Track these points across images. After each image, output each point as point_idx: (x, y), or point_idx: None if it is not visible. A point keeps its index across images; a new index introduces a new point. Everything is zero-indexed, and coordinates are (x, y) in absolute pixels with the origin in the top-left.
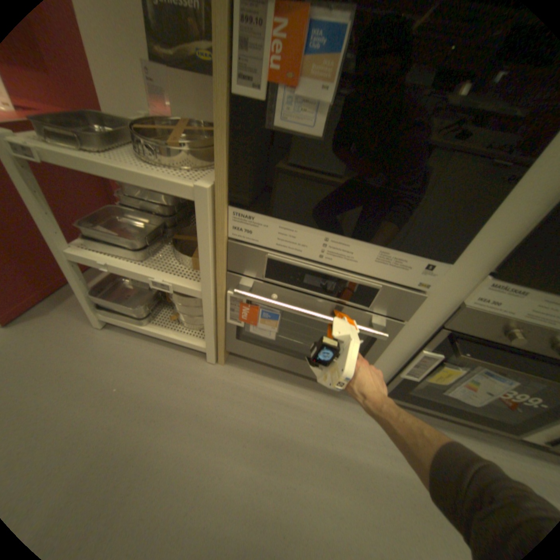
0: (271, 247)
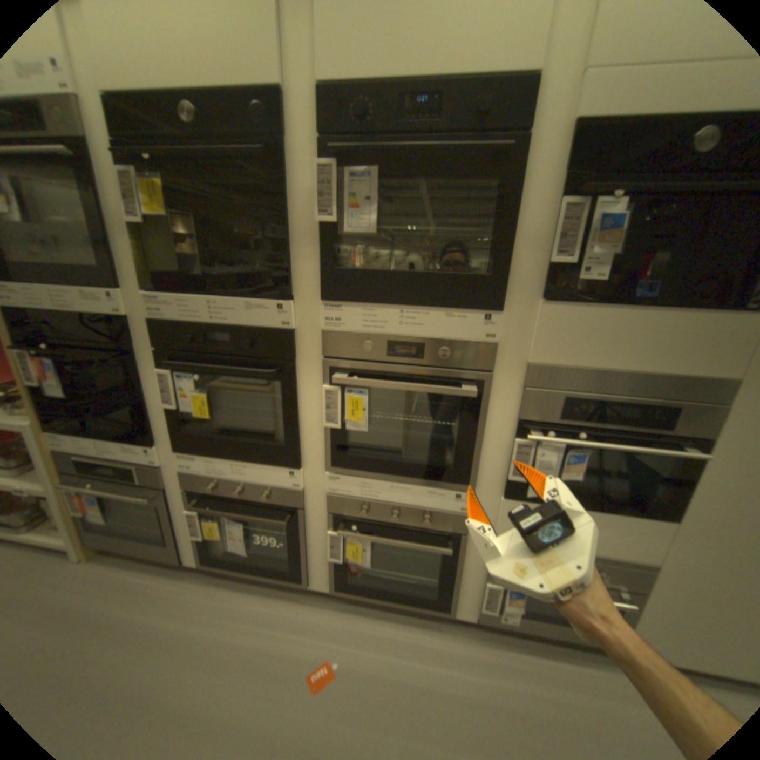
0: (73, 456)
